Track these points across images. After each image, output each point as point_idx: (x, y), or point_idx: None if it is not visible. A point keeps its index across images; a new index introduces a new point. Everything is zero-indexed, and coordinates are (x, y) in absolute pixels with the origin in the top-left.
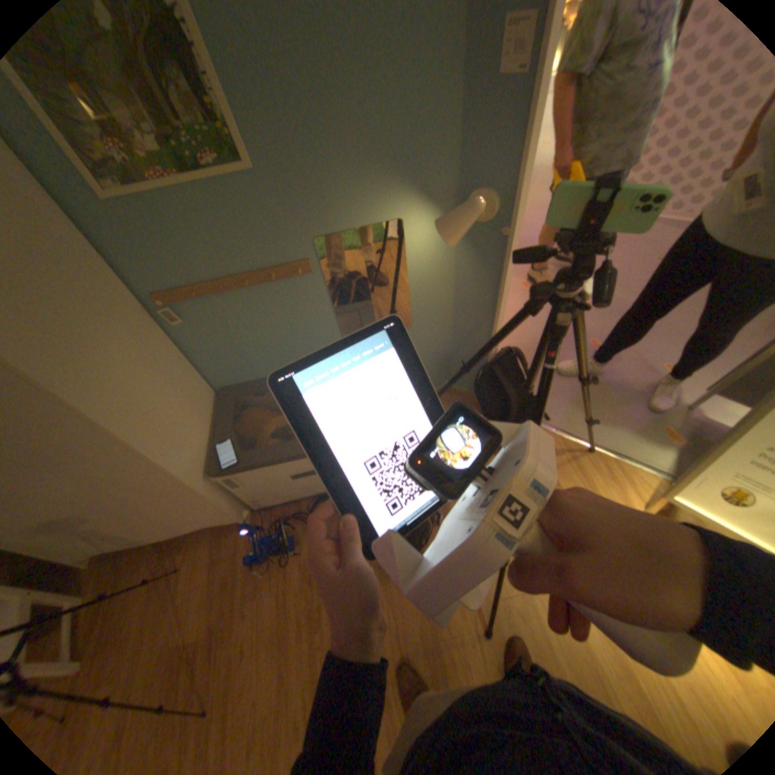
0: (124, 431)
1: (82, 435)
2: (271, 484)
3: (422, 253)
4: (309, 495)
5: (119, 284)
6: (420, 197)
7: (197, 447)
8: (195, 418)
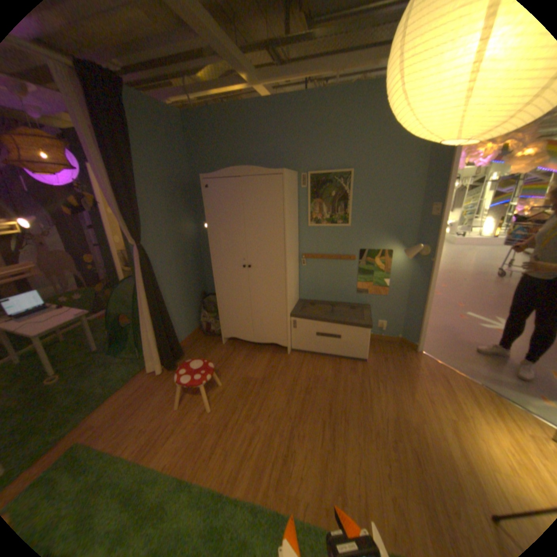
0: (288, 278)
1: (284, 271)
2: (309, 333)
3: (398, 263)
4: (319, 350)
5: (297, 247)
6: (400, 244)
7: (292, 305)
8: (294, 296)
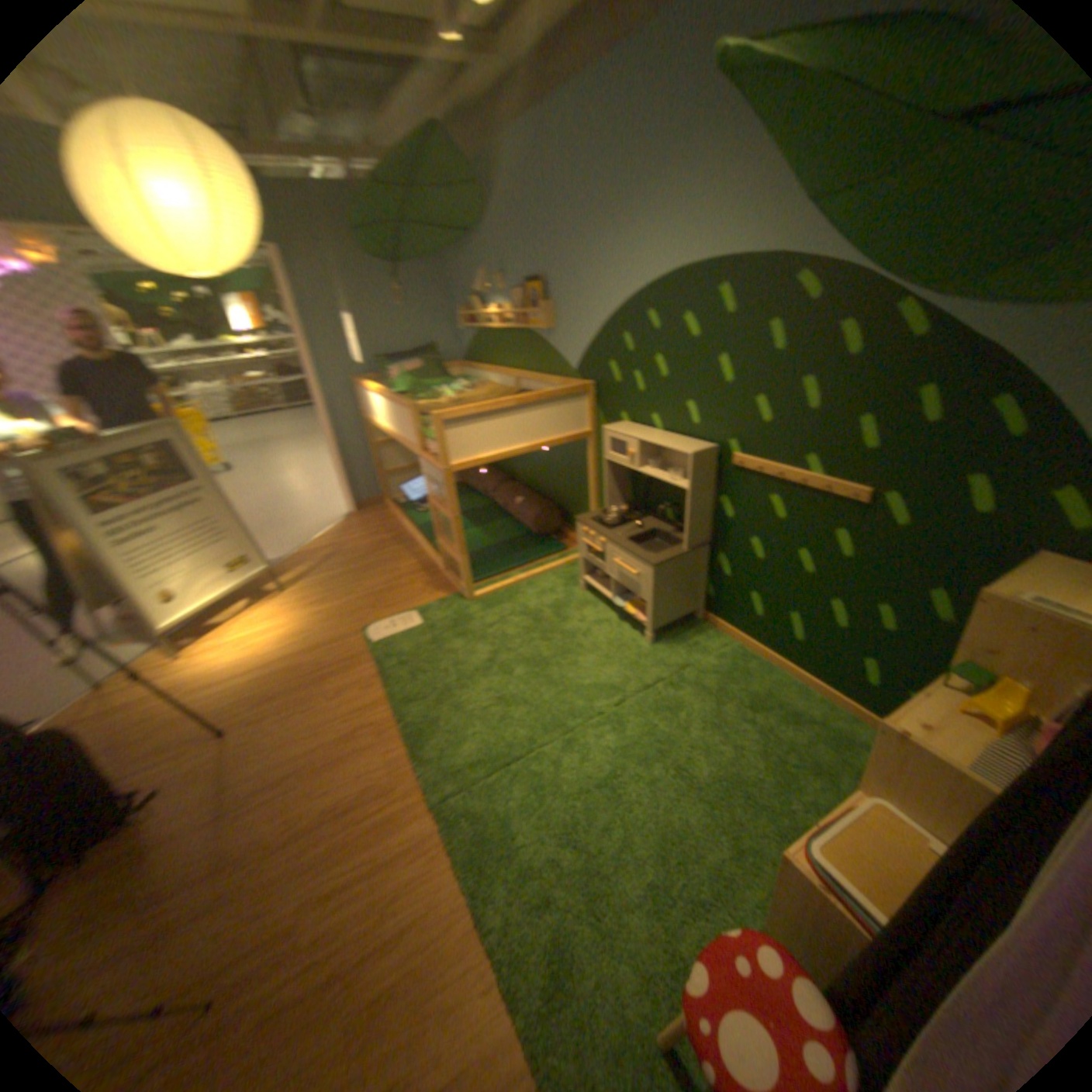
0: None
1: None
2: None
3: None
4: None
5: None
6: None
7: None
8: None
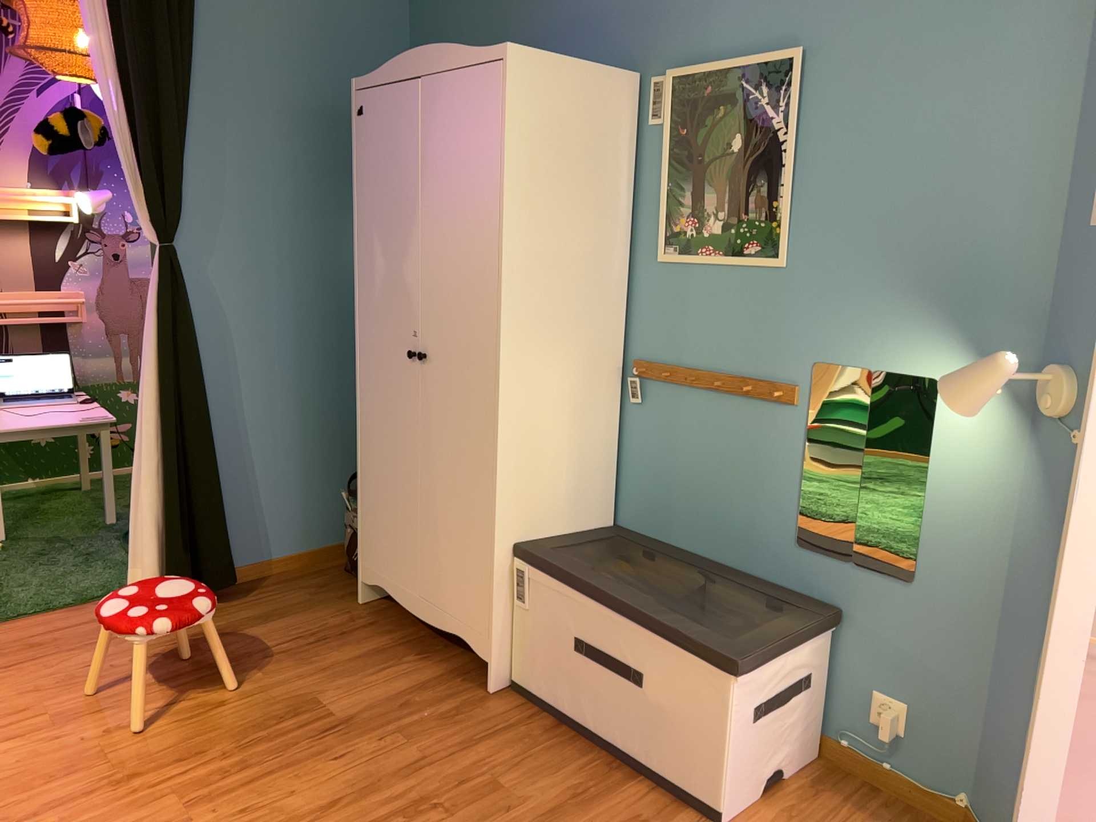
0: (504, 412)
1: (482, 378)
2: (554, 632)
3: (960, 444)
4: (578, 714)
5: (619, 332)
6: (972, 357)
7: (538, 520)
8: (564, 498)
